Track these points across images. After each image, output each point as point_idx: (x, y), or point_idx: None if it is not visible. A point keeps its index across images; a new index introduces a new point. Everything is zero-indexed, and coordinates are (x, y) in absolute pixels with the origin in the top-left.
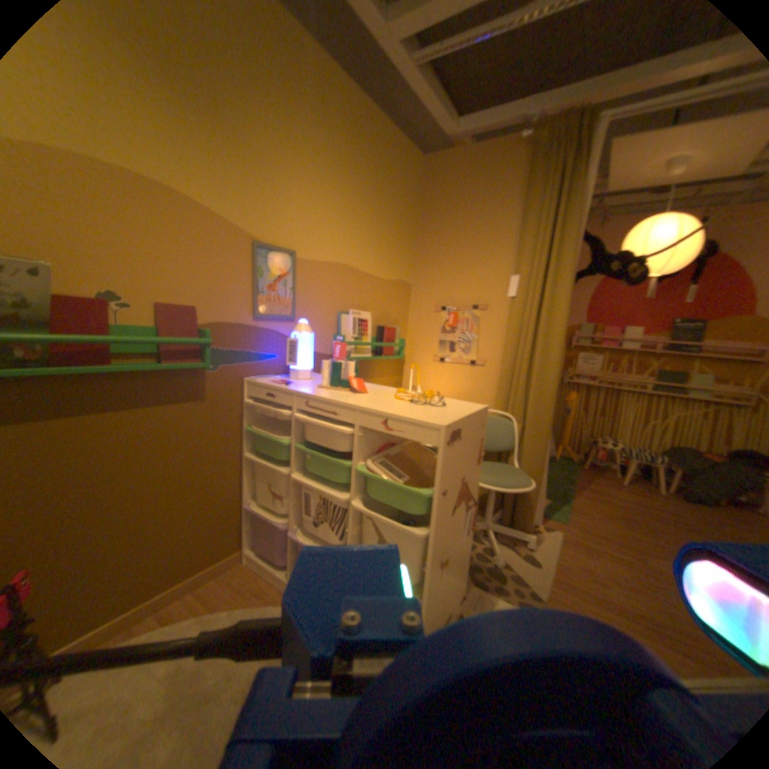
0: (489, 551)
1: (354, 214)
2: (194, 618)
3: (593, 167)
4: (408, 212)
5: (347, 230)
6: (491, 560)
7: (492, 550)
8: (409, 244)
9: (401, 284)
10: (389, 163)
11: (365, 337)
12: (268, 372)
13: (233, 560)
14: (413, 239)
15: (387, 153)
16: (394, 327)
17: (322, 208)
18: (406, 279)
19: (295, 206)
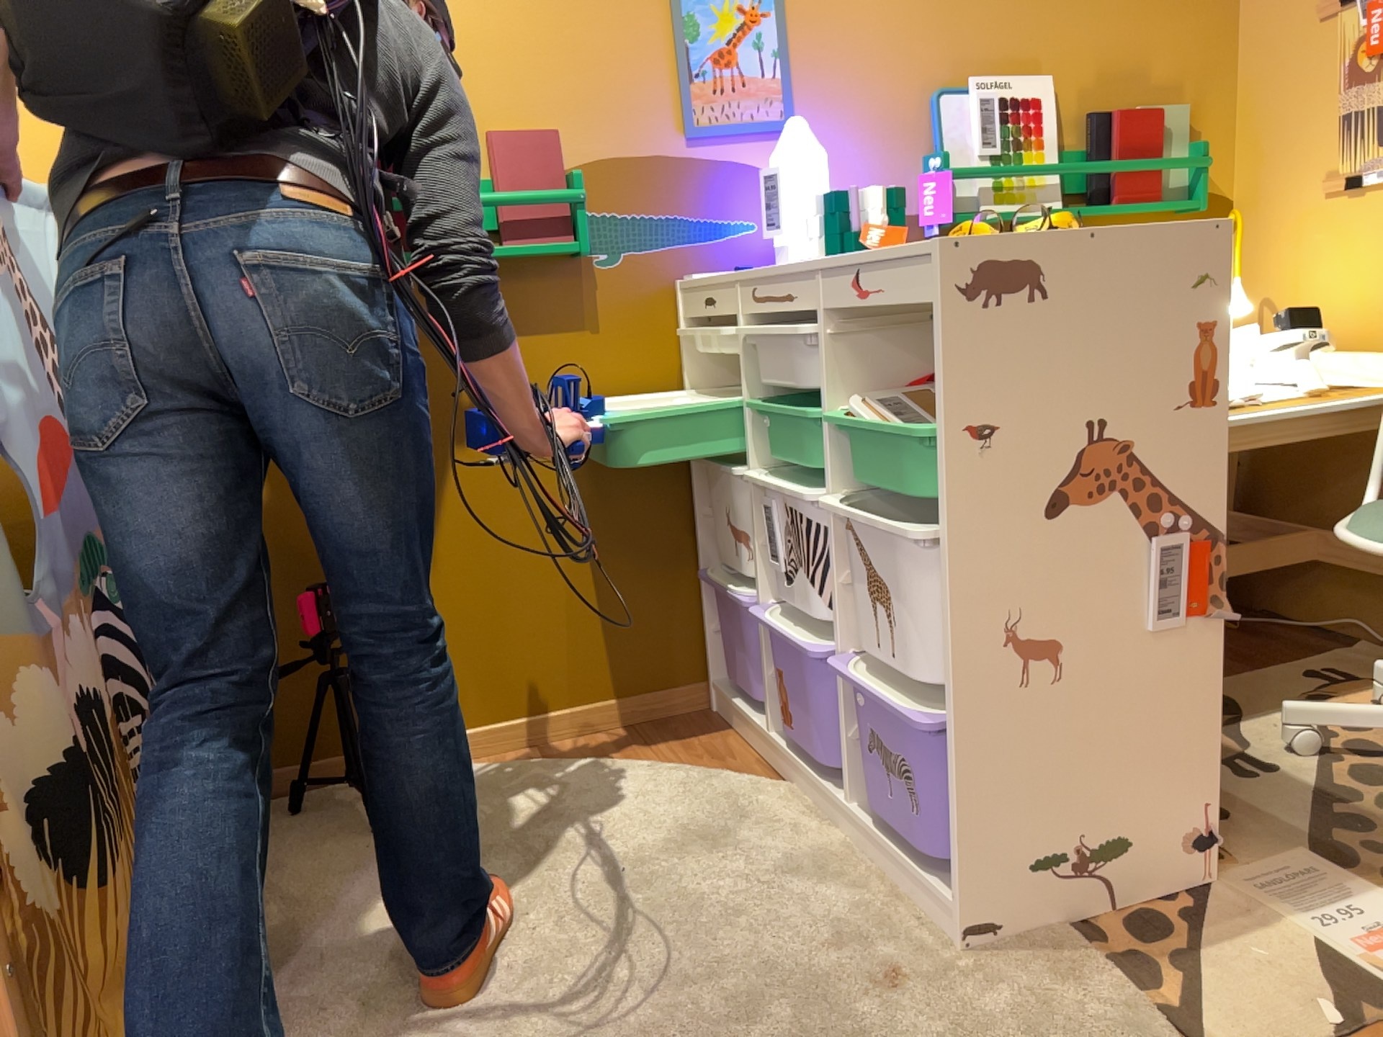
0: None
1: None
2: (591, 758)
3: None
4: None
5: None
6: None
7: None
8: None
9: None
10: None
11: (1028, 151)
12: (730, 264)
13: (688, 693)
14: None
15: None
16: (1154, 109)
17: None
18: None
19: None
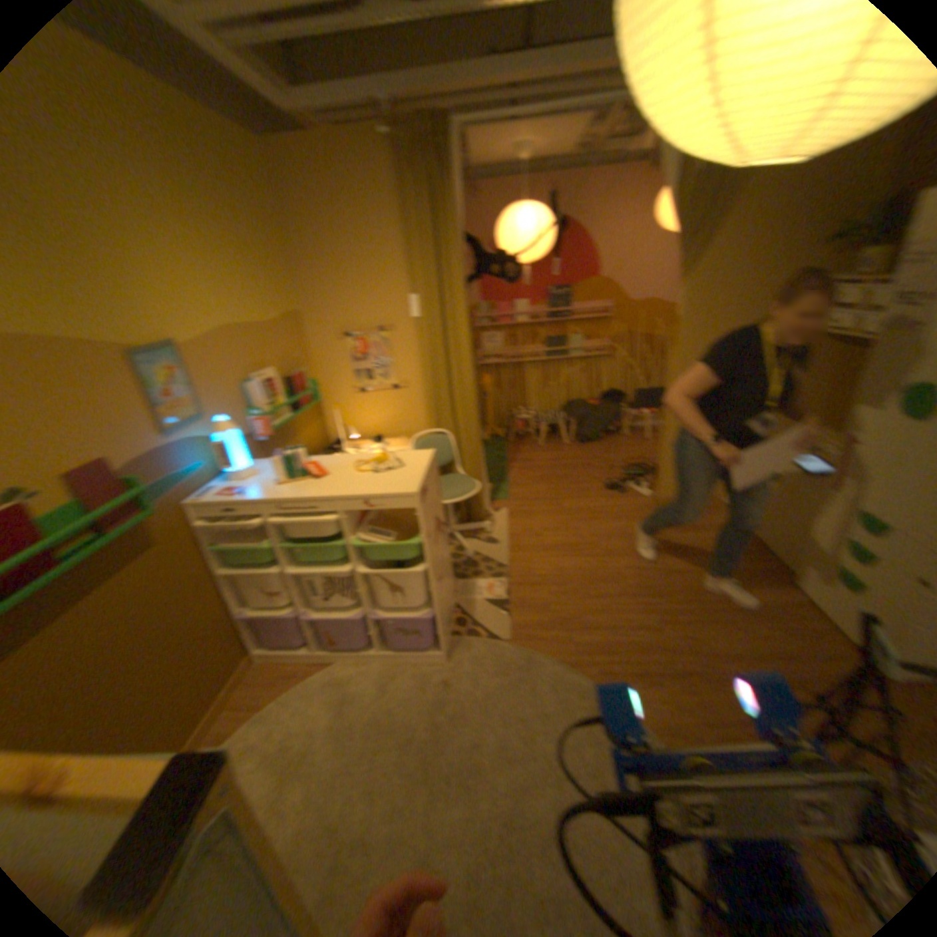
0: (457, 548)
1: (208, 259)
2: (239, 725)
3: (453, 175)
4: (263, 225)
5: (208, 282)
6: (461, 554)
7: (459, 547)
8: (278, 264)
9: (285, 317)
10: (220, 171)
11: (274, 397)
12: (195, 484)
13: (241, 667)
14: (279, 255)
15: (213, 157)
16: (297, 371)
17: (172, 269)
18: (288, 307)
19: (142, 282)
